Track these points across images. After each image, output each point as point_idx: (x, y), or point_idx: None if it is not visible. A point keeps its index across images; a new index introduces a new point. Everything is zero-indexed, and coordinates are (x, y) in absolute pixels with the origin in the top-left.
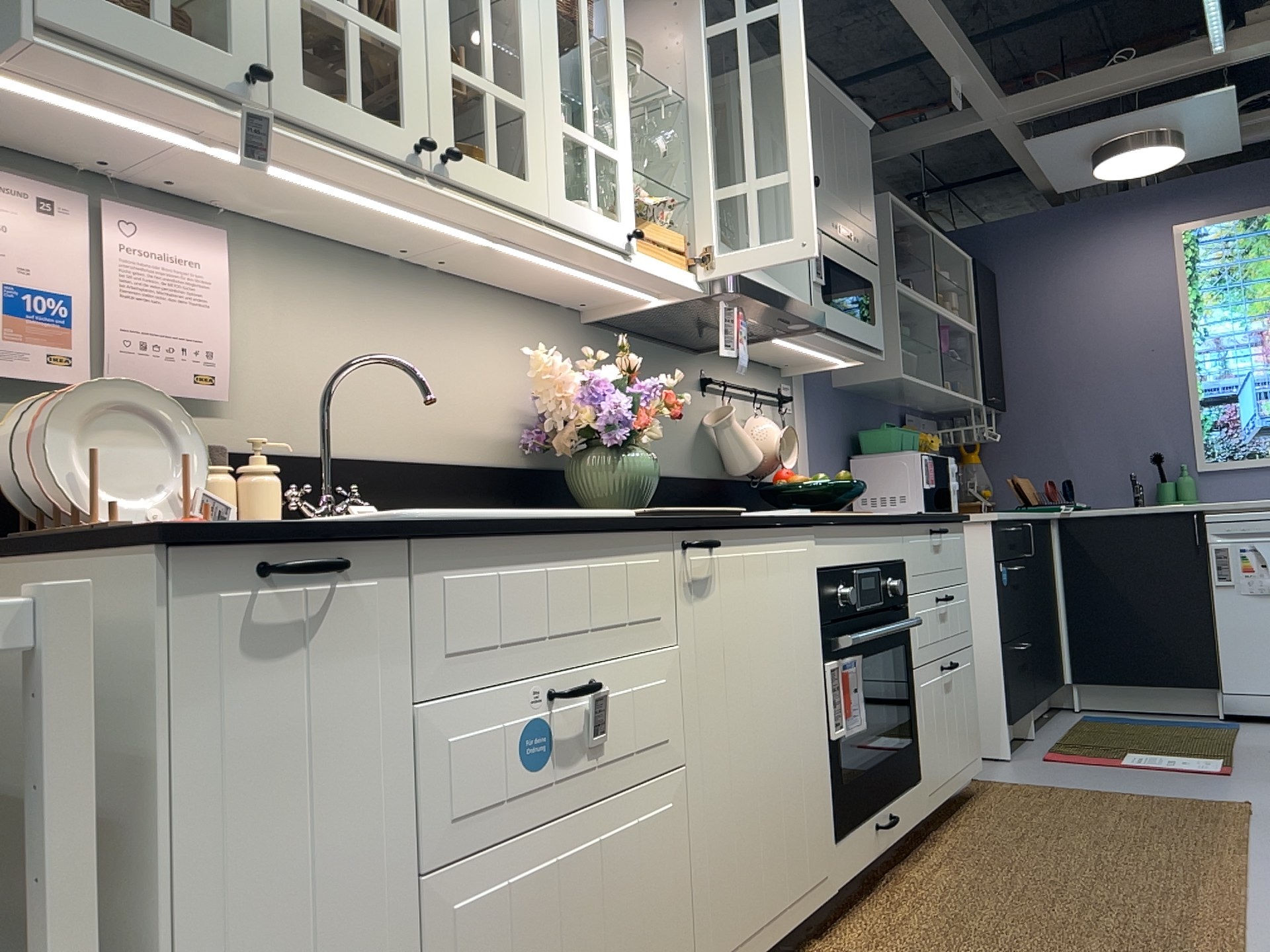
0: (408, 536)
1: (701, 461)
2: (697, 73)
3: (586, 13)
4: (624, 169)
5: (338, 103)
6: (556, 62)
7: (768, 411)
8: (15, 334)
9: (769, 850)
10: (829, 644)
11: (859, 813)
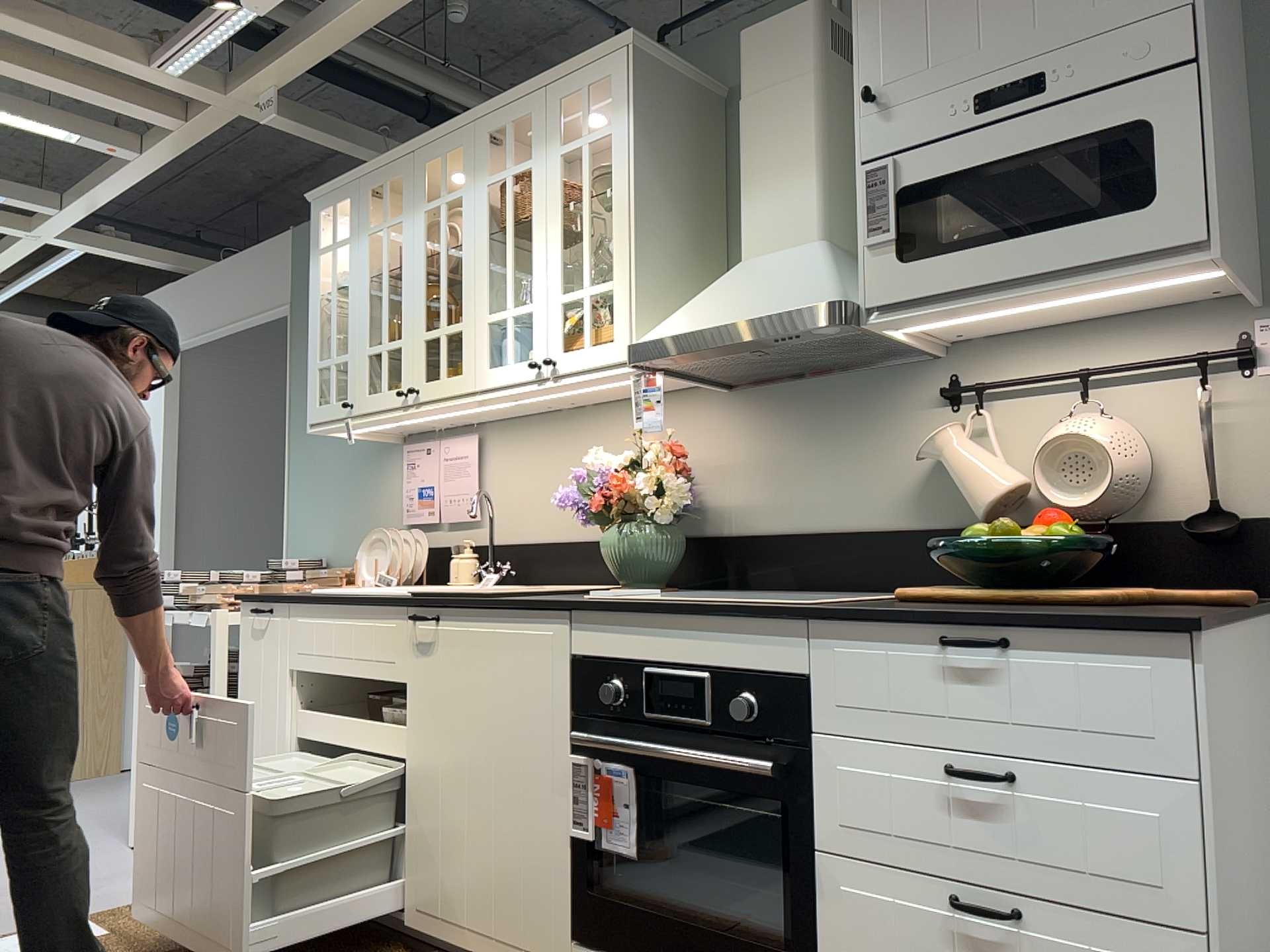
0: (285, 601)
1: (932, 505)
2: (630, 151)
3: (509, 216)
4: (536, 313)
5: (378, 394)
6: (483, 276)
7: (1166, 393)
8: (419, 505)
9: (474, 875)
10: (581, 738)
11: (621, 946)
